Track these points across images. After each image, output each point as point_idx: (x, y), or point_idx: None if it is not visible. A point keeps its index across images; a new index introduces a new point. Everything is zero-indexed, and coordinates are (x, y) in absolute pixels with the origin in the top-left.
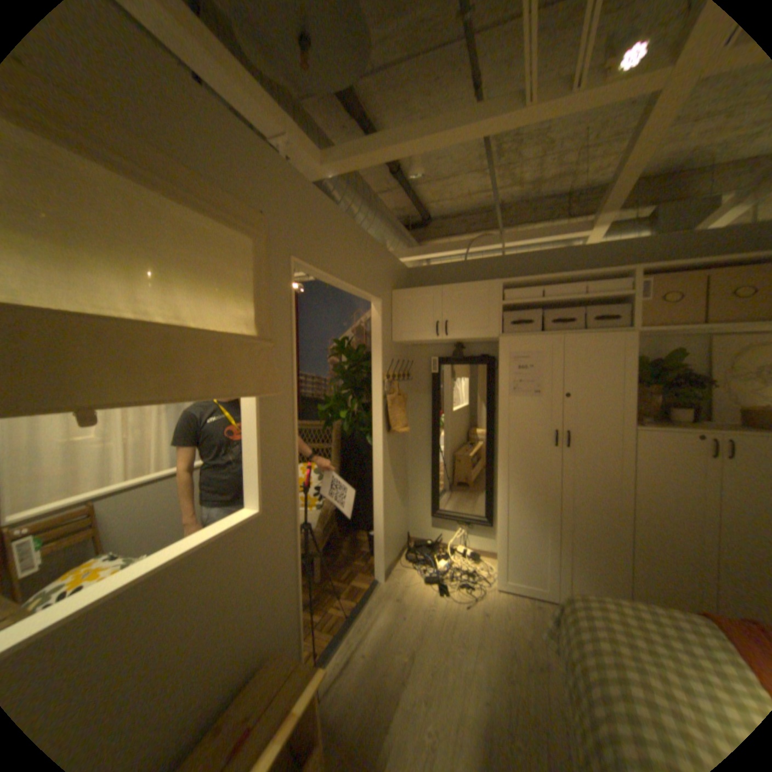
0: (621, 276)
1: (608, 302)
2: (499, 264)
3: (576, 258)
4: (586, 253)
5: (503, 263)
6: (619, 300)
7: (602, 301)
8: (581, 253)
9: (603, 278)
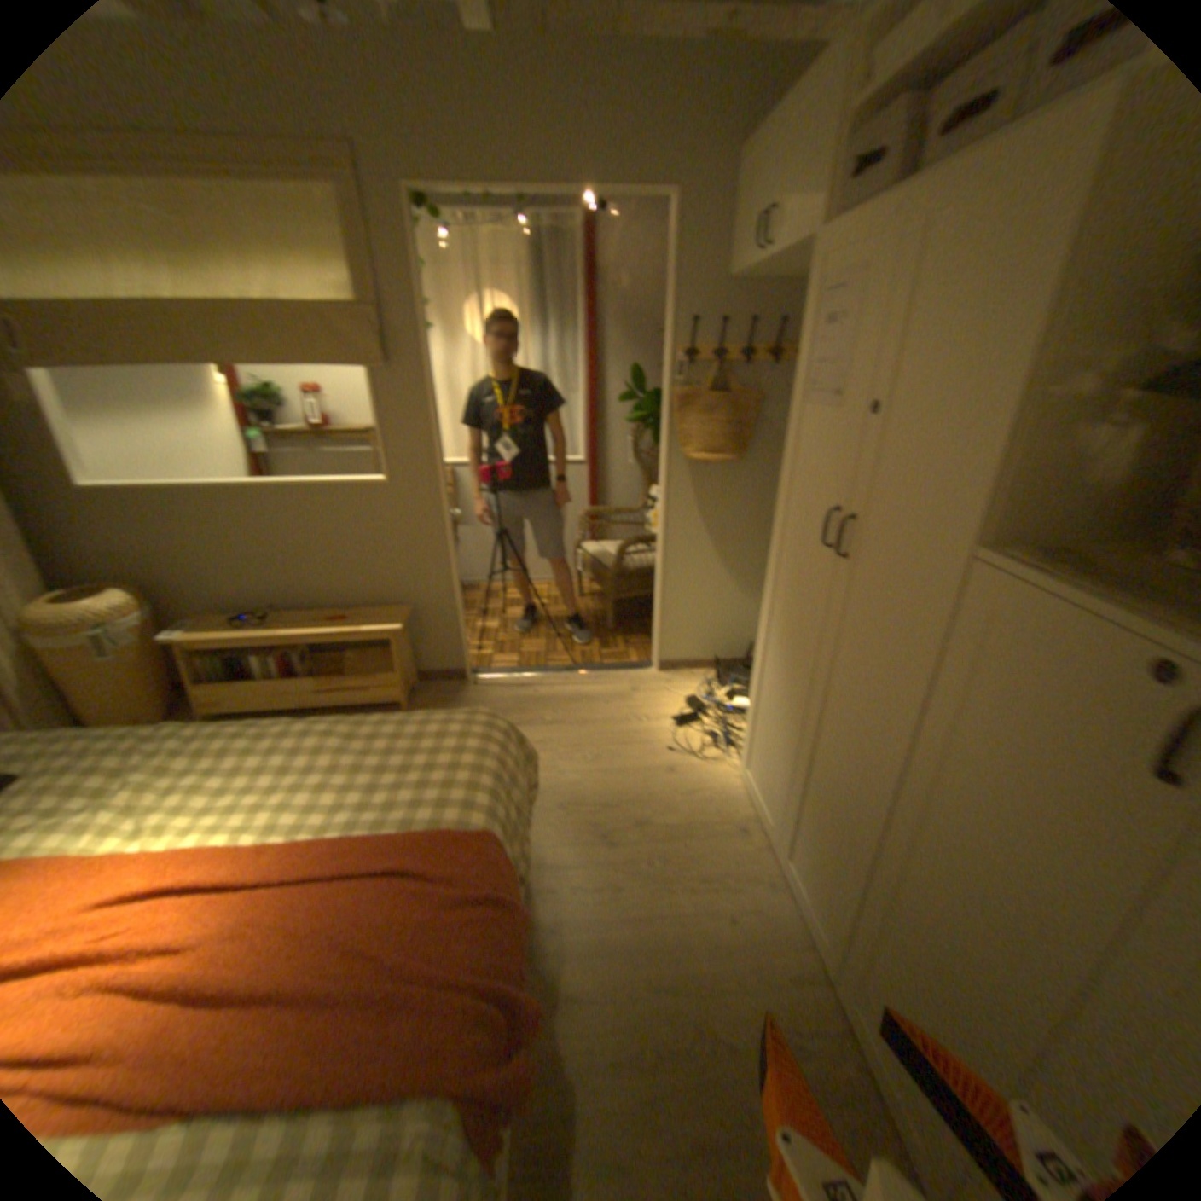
0: None
1: None
2: None
3: None
4: None
5: None
6: None
7: None
8: None
9: None
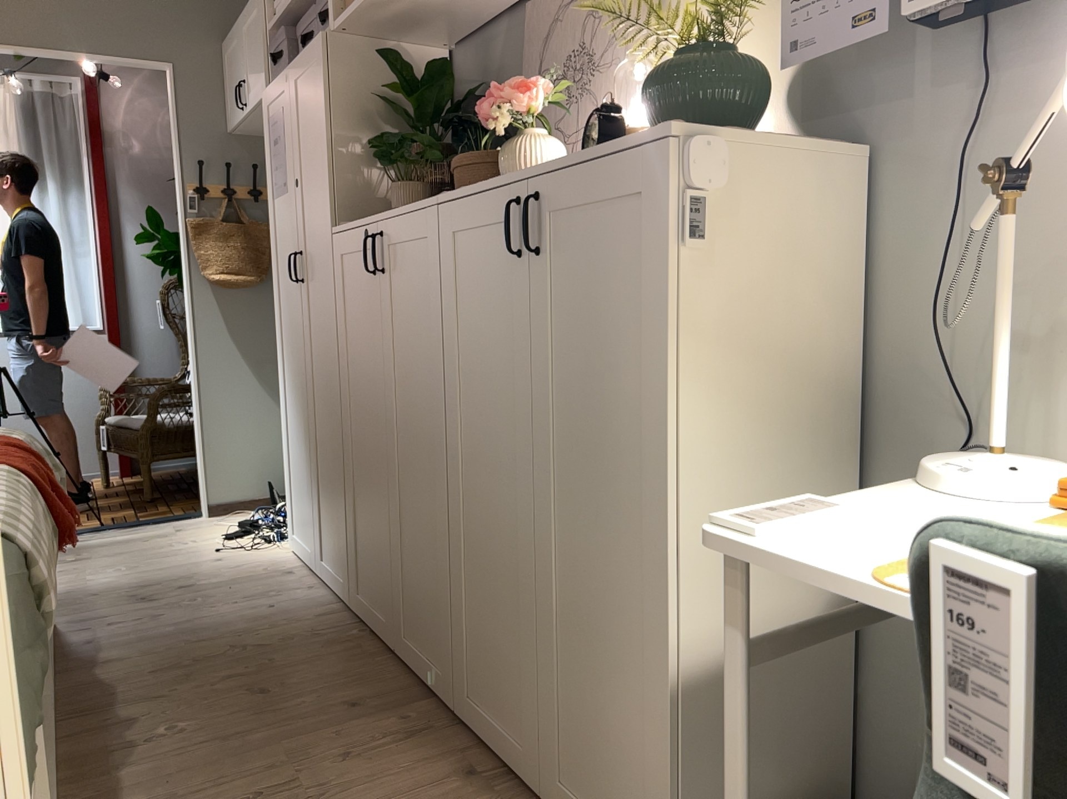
0: None
1: None
2: None
3: None
4: None
5: None
6: None
7: None
8: None
9: None
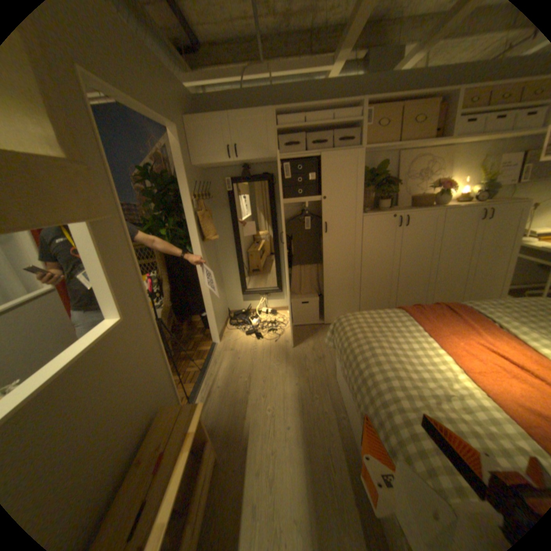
0: (354, 105)
1: (346, 126)
2: (269, 92)
3: (324, 89)
4: (331, 85)
5: (272, 92)
6: (353, 125)
7: (343, 126)
8: (327, 85)
9: (343, 106)
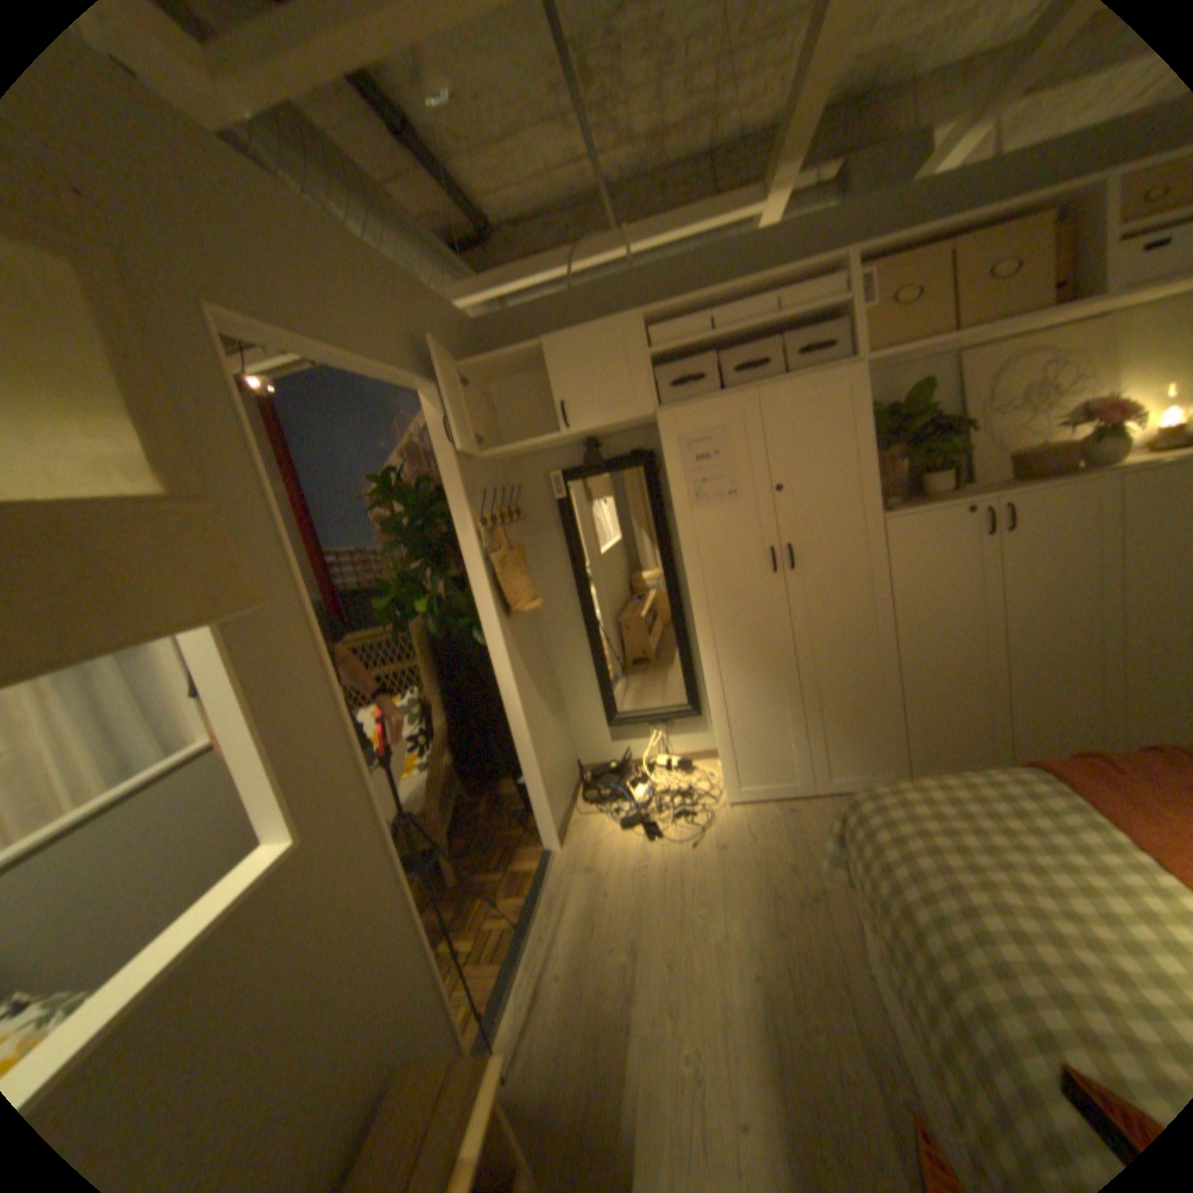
0: (826, 271)
1: (813, 320)
2: (628, 283)
3: (750, 252)
4: (764, 241)
5: (635, 281)
6: (828, 314)
7: (803, 321)
8: (756, 243)
9: (799, 279)
